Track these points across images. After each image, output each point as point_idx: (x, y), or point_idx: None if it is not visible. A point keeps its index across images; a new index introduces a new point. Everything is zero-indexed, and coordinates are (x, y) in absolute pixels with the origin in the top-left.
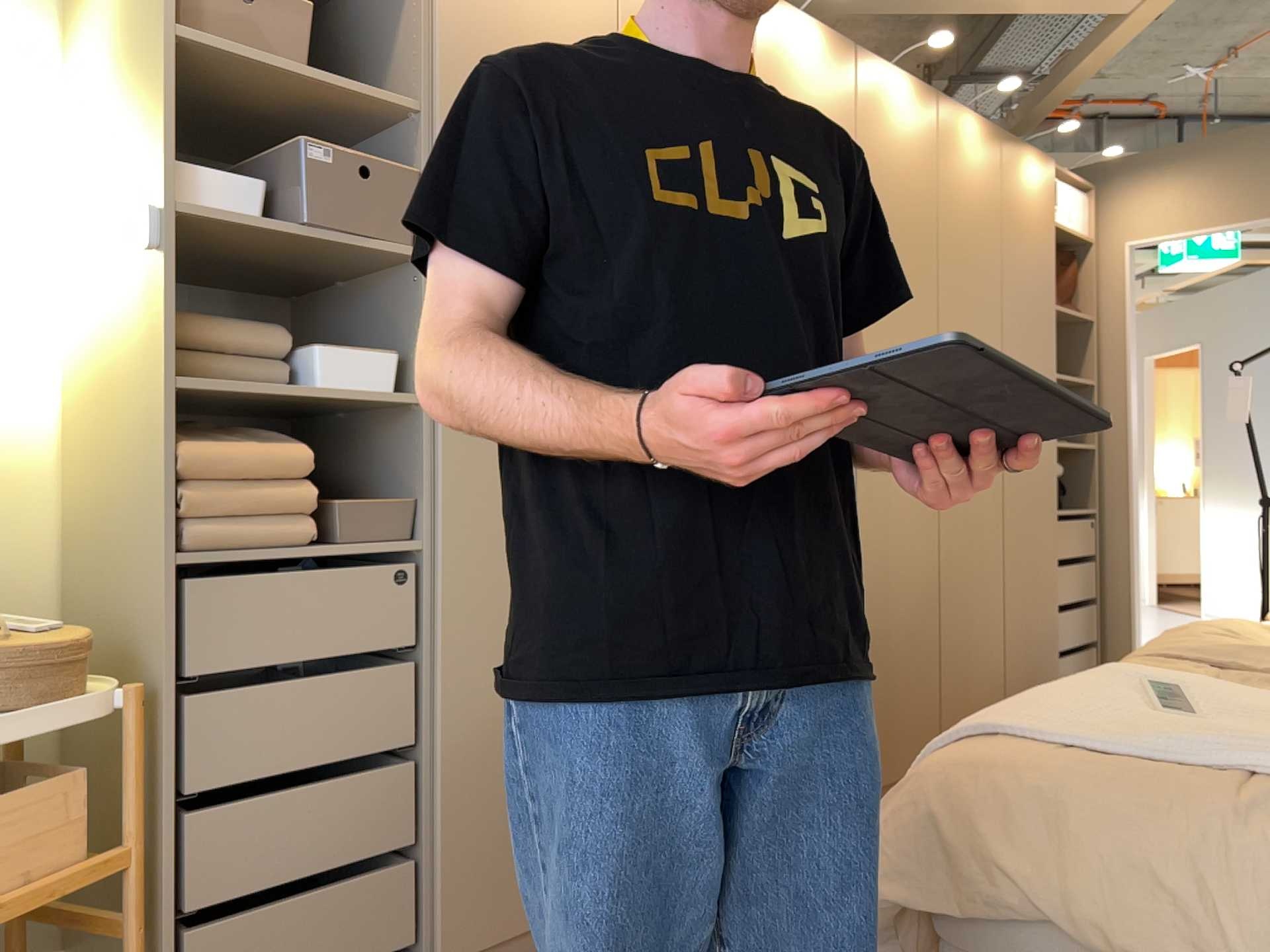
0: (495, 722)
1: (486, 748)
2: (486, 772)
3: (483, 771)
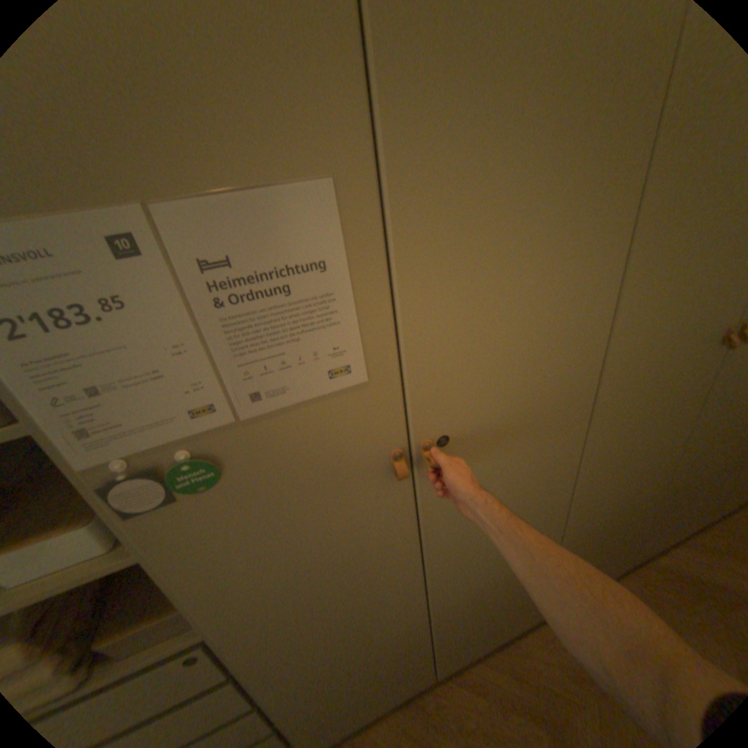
0: (327, 674)
1: (323, 685)
2: (327, 692)
3: (324, 693)
